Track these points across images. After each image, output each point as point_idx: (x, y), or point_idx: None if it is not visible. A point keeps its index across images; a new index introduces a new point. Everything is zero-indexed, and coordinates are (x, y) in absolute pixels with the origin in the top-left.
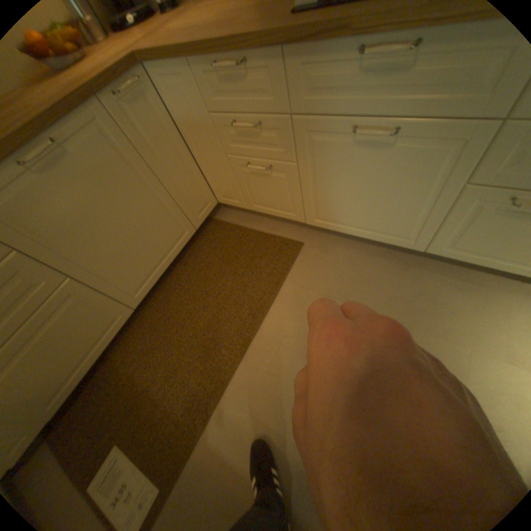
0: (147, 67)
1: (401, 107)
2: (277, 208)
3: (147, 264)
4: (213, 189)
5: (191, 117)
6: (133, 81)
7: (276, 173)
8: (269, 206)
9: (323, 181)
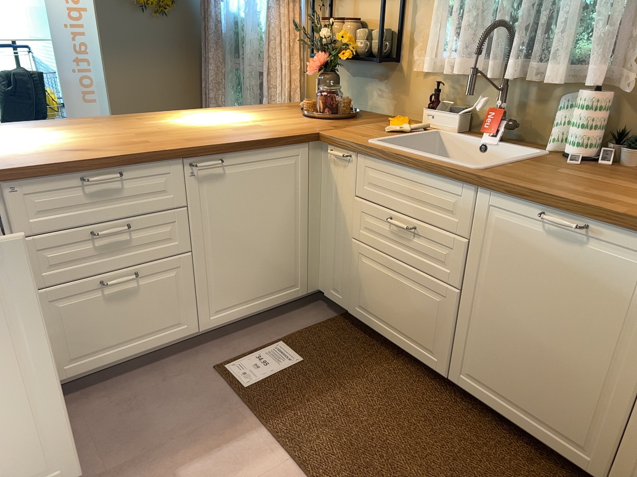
0: None
1: None
2: None
3: (505, 386)
4: None
5: None
6: None
7: None
8: None
9: None
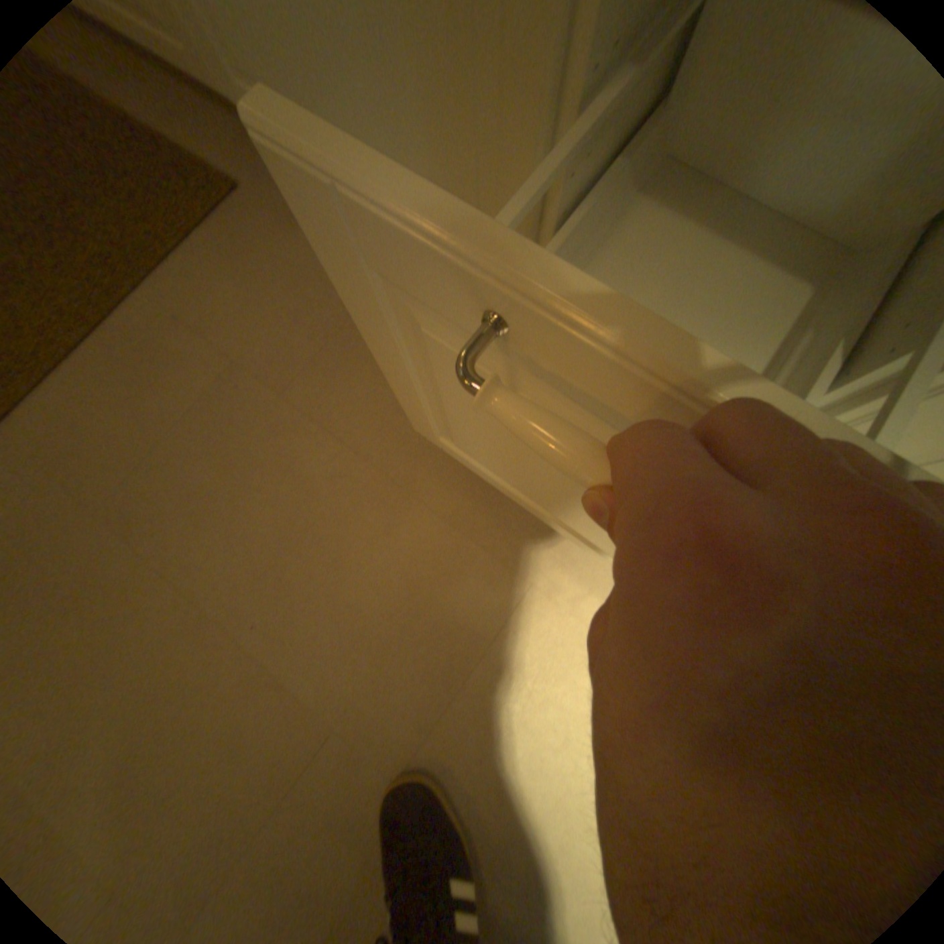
0: None
1: None
2: None
3: None
4: None
5: None
6: None
7: None
8: None
9: None
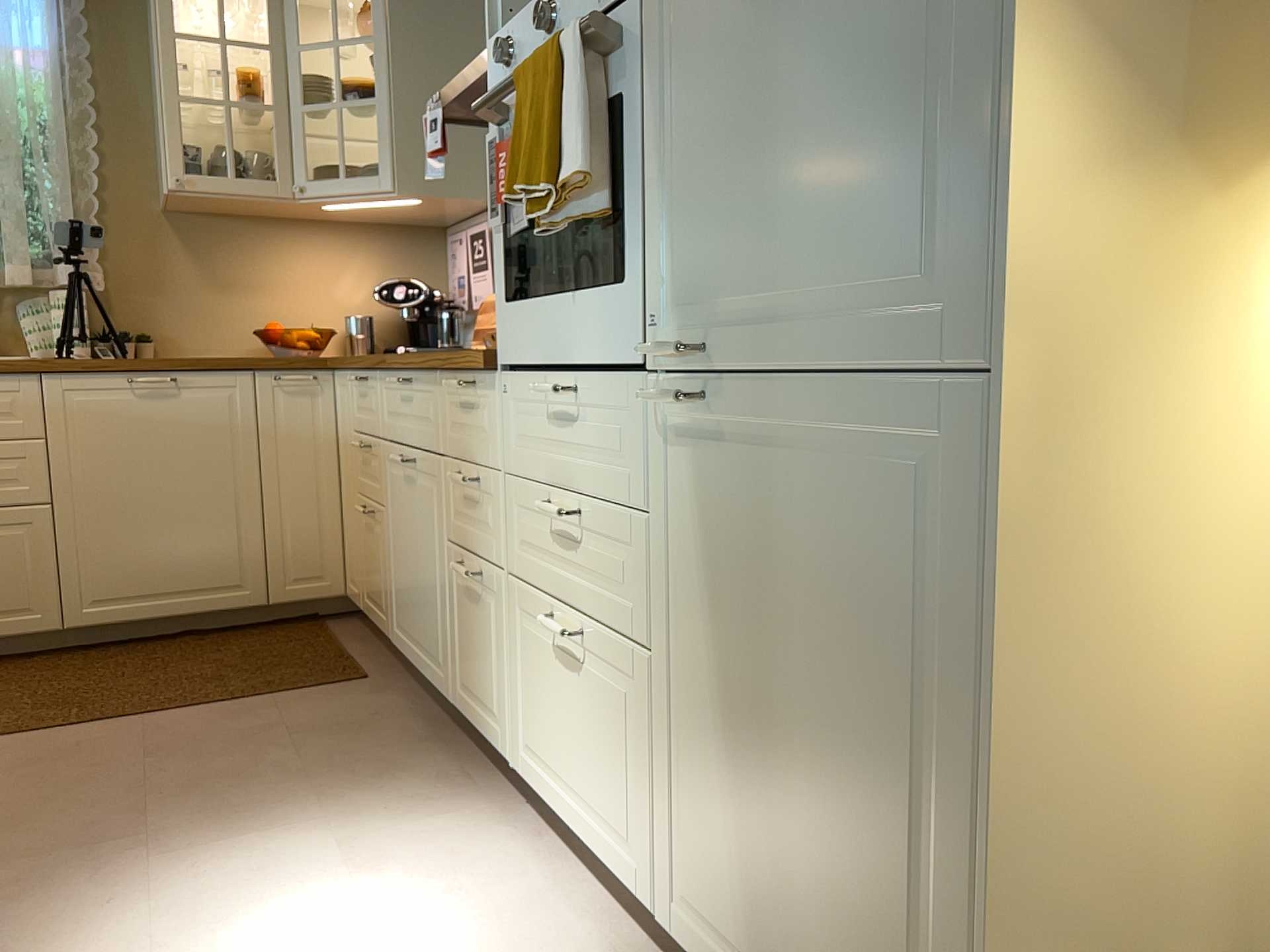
0: (335, 375)
1: (414, 436)
2: (377, 604)
3: (145, 581)
4: (345, 561)
5: (345, 434)
6: (304, 377)
7: (377, 526)
8: (373, 600)
9: (396, 539)
